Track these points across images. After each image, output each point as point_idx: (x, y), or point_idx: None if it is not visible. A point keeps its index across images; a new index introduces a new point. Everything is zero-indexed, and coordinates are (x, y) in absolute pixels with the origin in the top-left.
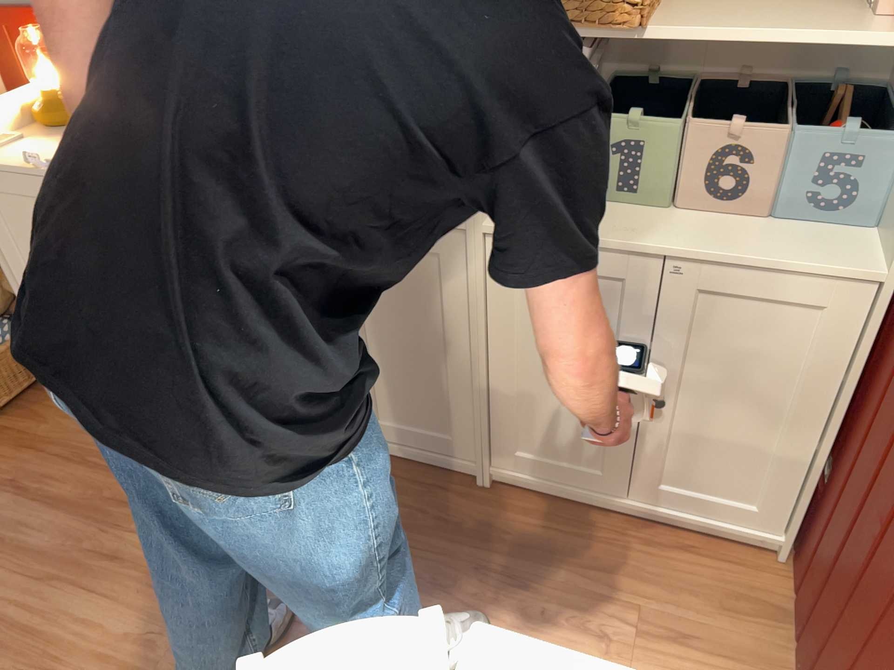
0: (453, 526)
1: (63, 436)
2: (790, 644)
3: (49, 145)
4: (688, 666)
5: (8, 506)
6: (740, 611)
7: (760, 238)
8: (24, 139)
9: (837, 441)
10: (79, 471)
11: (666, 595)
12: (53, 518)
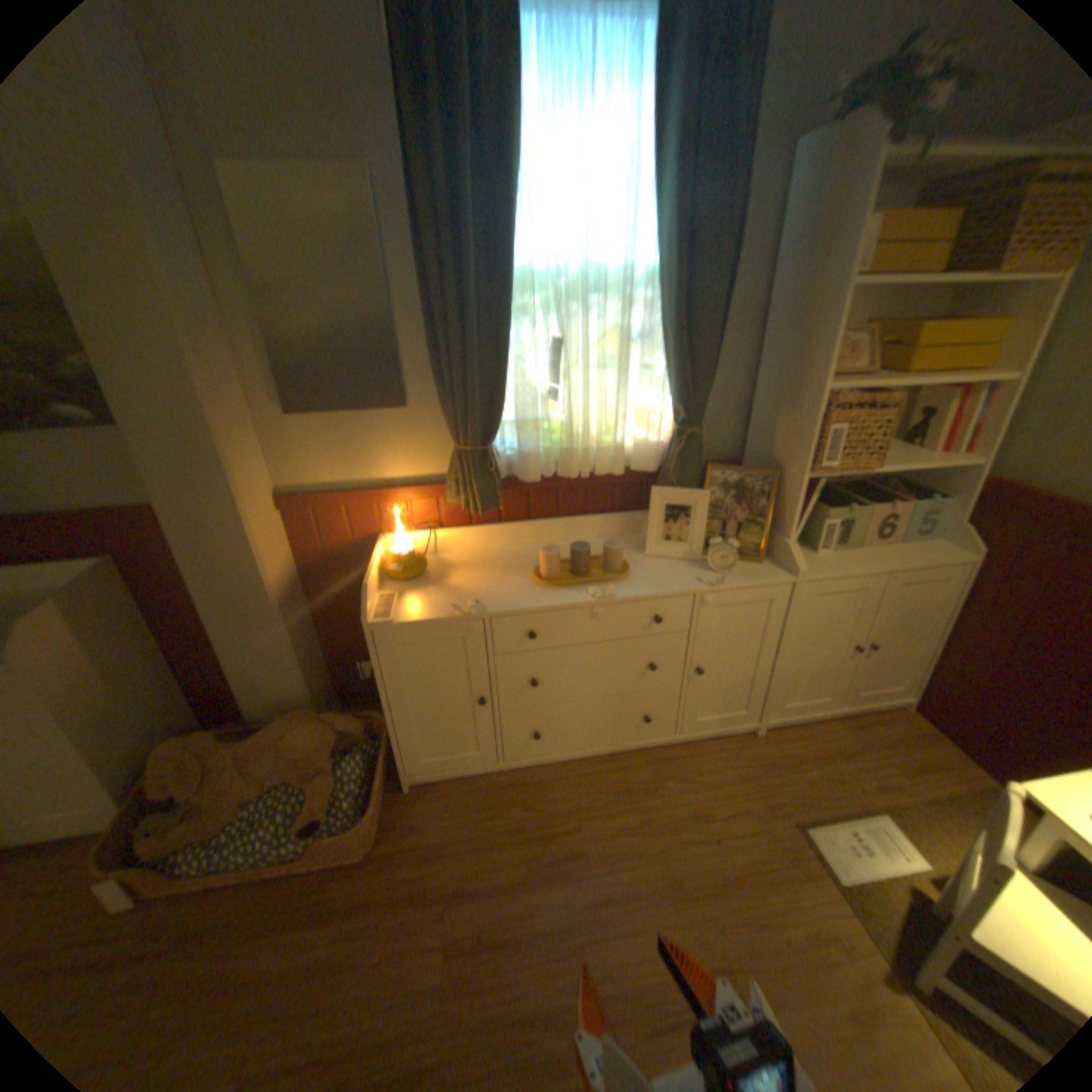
0: (773, 769)
1: (450, 841)
2: (962, 753)
3: (419, 594)
4: (945, 787)
5: (470, 923)
6: (930, 748)
7: (913, 553)
8: (392, 595)
9: (951, 641)
10: (499, 861)
11: (897, 755)
12: (522, 909)
